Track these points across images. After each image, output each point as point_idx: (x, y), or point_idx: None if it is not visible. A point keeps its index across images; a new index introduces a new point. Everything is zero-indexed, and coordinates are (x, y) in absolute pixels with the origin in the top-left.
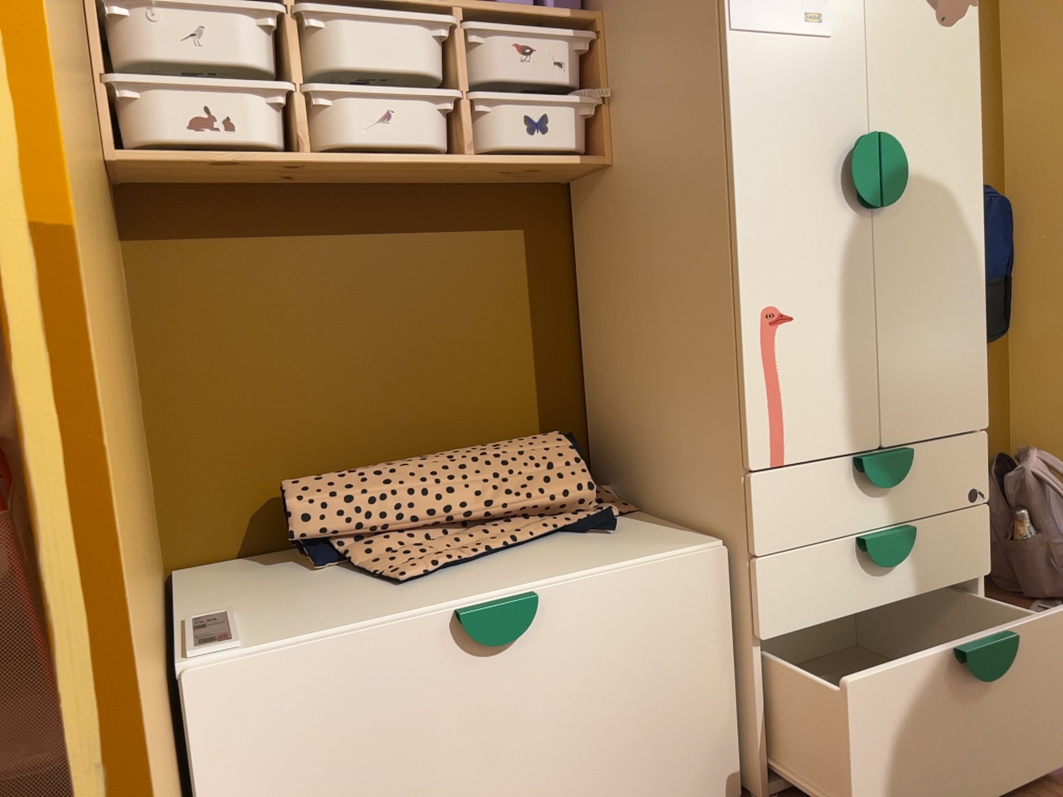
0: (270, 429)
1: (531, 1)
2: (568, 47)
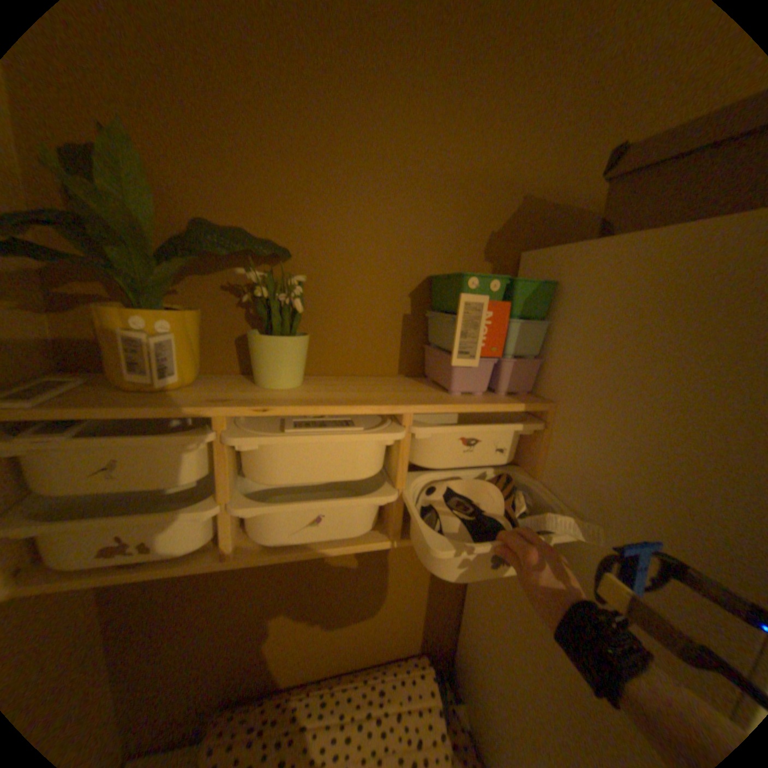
0: (211, 664)
1: (485, 381)
2: (513, 441)
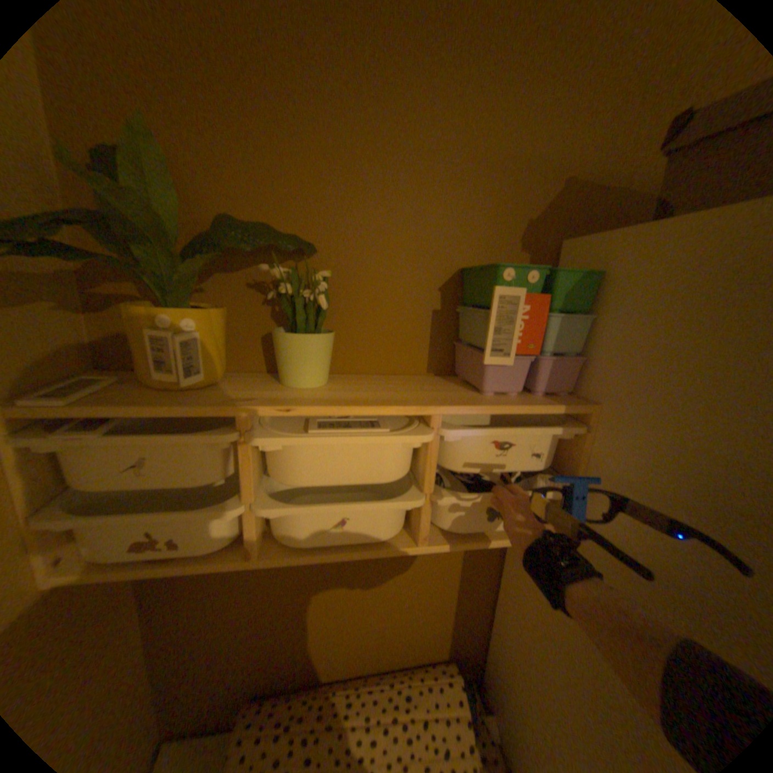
0: (240, 656)
1: (520, 380)
2: (551, 445)
